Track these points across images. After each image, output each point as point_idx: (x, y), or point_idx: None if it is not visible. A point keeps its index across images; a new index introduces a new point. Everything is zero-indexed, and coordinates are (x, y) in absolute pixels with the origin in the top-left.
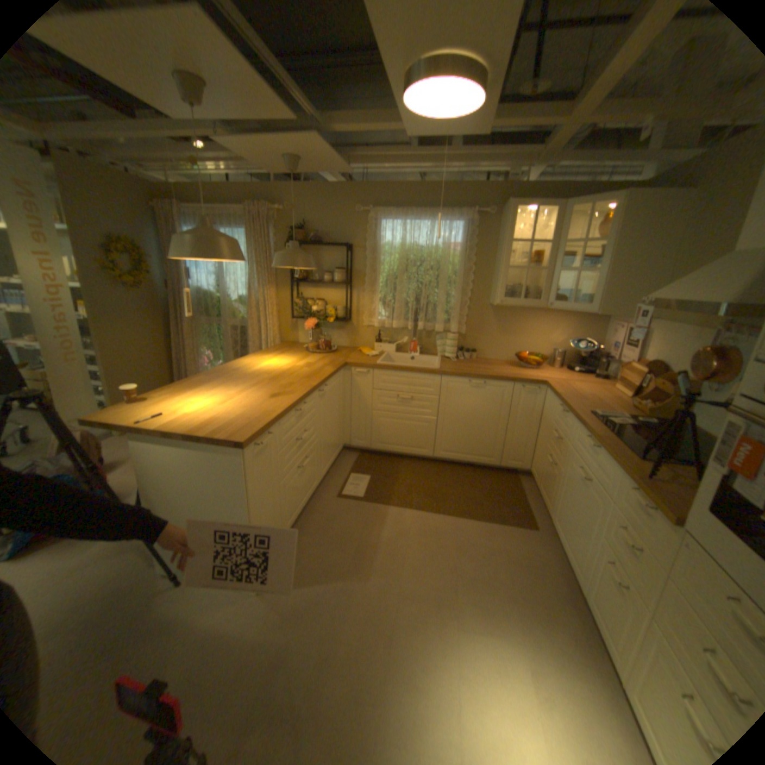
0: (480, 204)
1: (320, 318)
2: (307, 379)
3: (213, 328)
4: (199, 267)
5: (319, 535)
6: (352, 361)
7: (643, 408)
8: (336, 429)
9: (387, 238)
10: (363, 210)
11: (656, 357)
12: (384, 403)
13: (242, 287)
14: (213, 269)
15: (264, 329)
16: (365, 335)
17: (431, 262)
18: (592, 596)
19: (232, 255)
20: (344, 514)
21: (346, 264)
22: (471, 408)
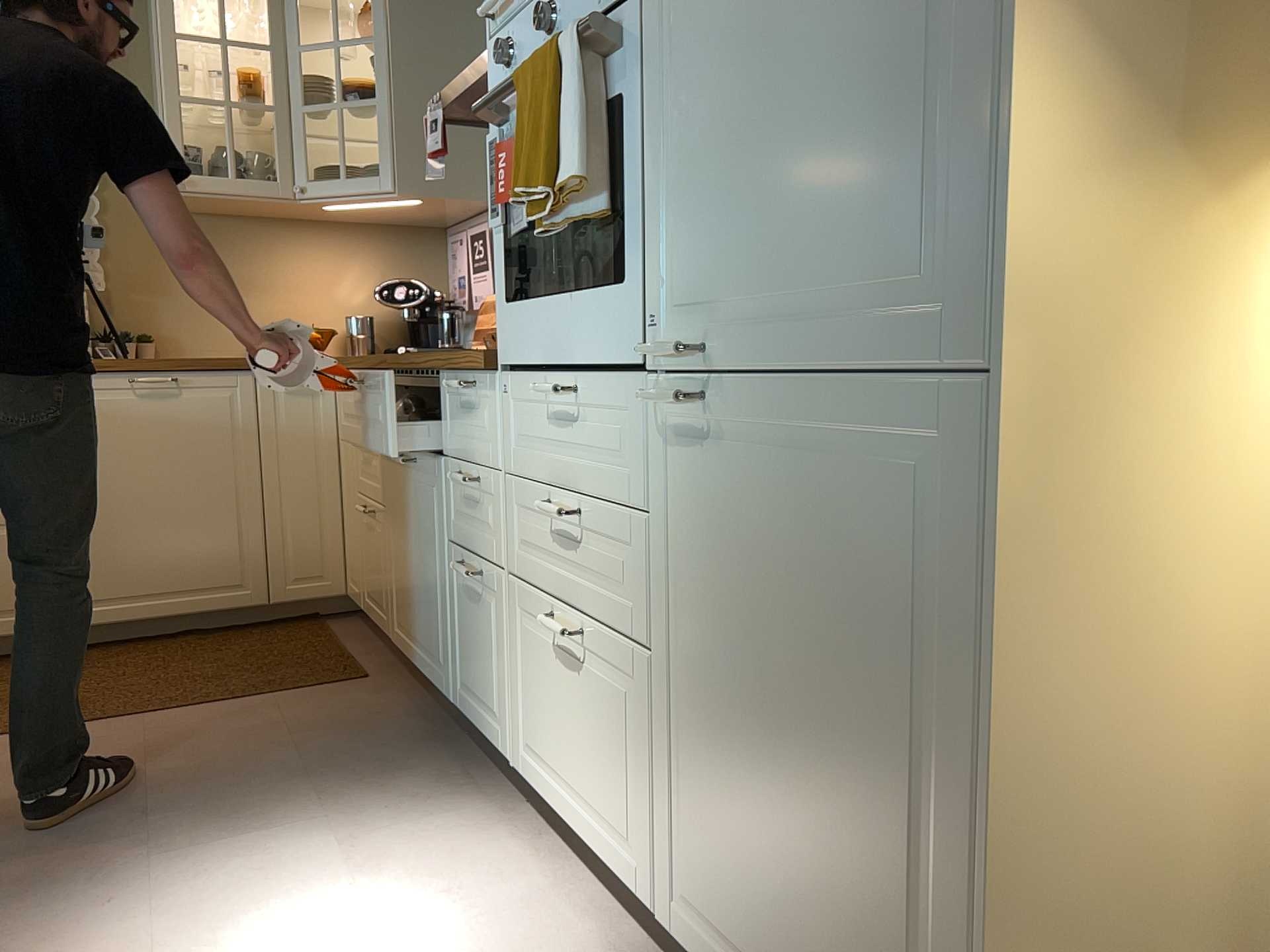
0: None
1: None
2: None
3: None
4: None
5: None
6: None
7: None
8: None
9: None
10: None
11: None
12: None
13: None
14: None
15: None
16: None
17: None
18: (459, 682)
19: None
20: None
21: None
22: (153, 456)
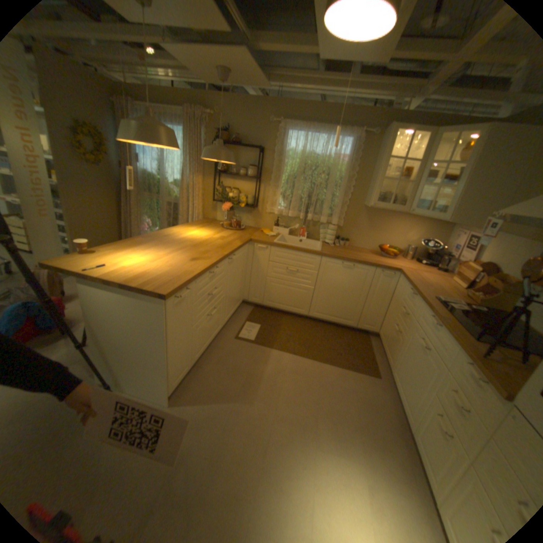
0: (368, 124)
1: (234, 203)
2: (220, 249)
3: (153, 202)
4: (145, 154)
5: (219, 365)
6: (255, 238)
7: (476, 298)
8: (239, 288)
9: (292, 145)
10: (275, 121)
11: (490, 259)
12: (276, 272)
13: (177, 173)
14: (156, 156)
15: (191, 207)
16: (267, 219)
17: (323, 168)
18: (419, 435)
19: (169, 143)
20: (239, 352)
21: (258, 163)
22: (341, 283)
